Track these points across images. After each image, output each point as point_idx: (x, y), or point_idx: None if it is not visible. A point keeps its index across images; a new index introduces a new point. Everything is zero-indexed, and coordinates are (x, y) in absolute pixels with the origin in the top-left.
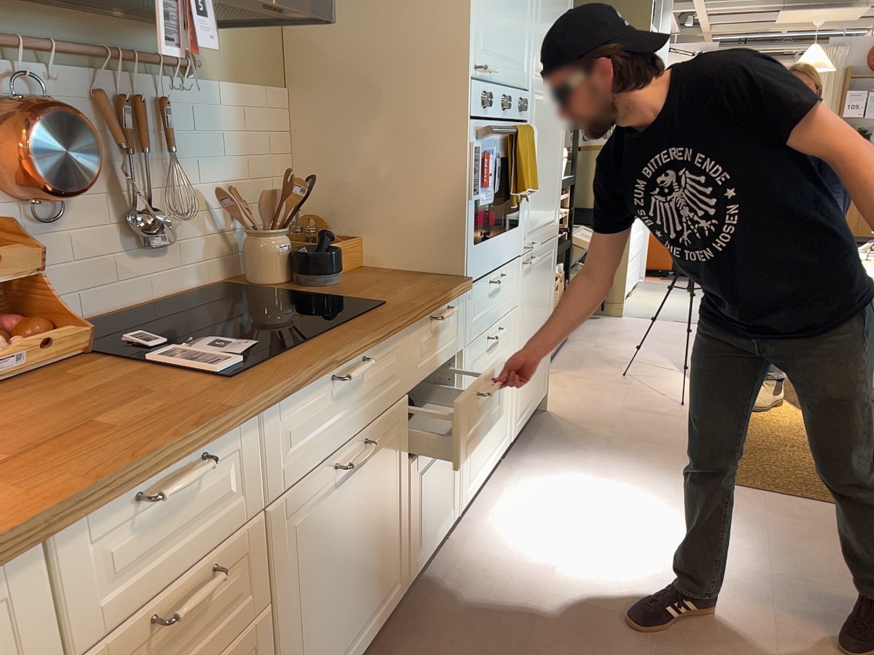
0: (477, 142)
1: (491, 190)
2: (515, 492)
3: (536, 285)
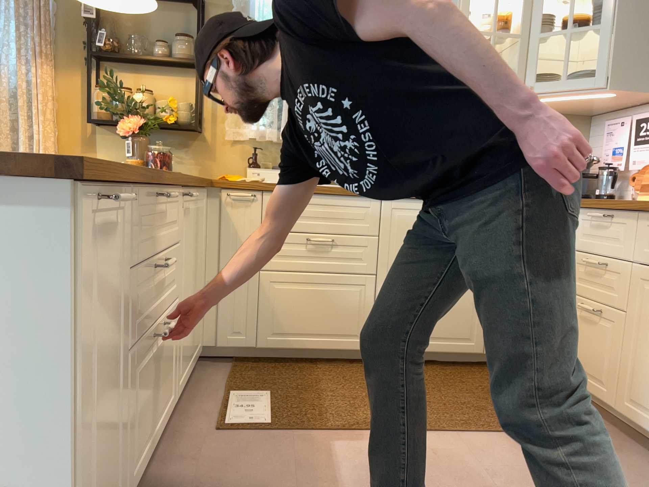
0: None
1: None
2: None
3: None
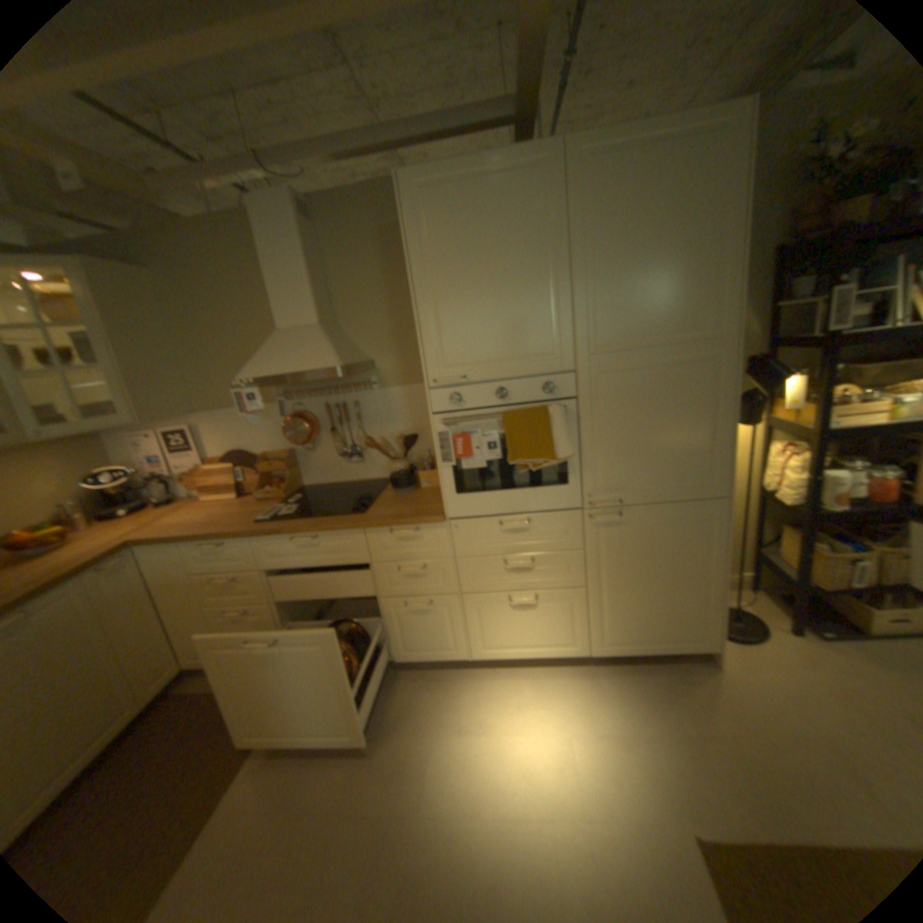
0: (446, 428)
1: (478, 459)
2: (550, 689)
3: (641, 540)
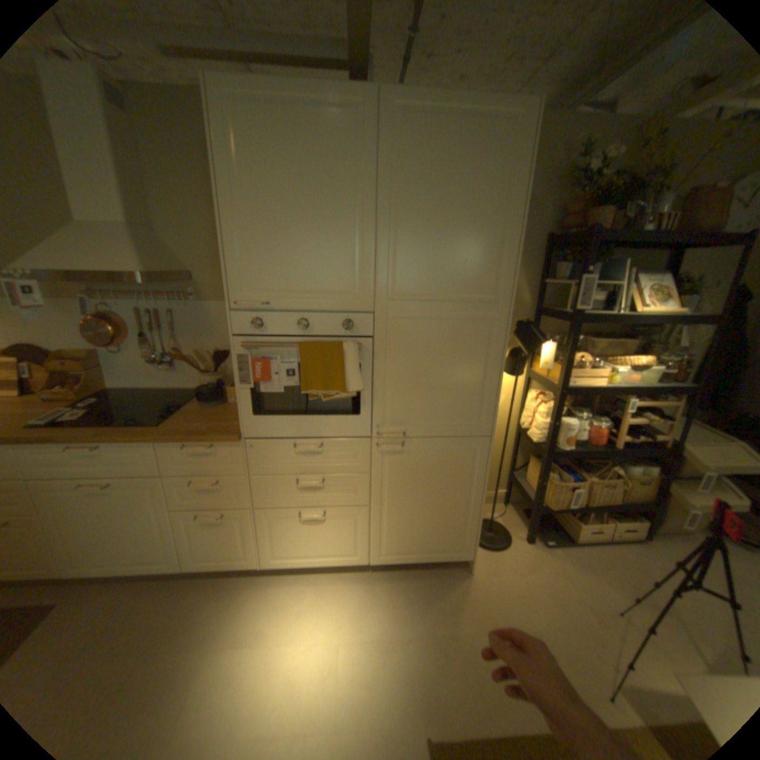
0: (245, 351)
1: (275, 384)
2: (329, 594)
3: (418, 468)
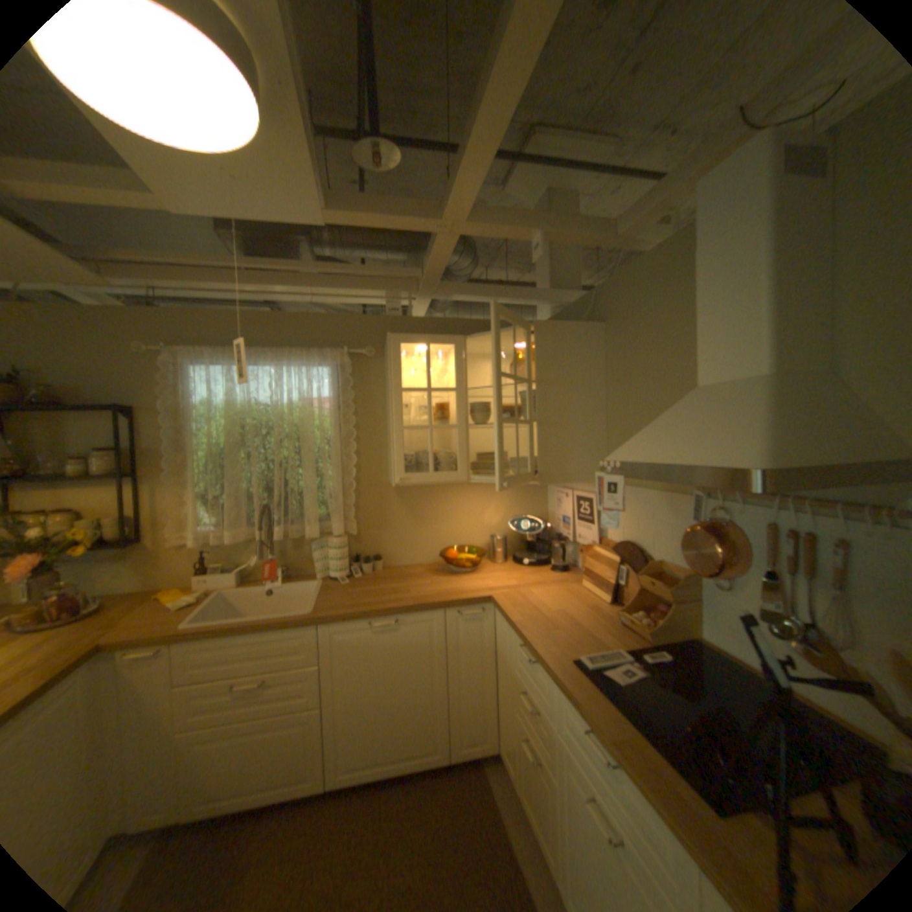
0: None
1: None
2: None
3: None
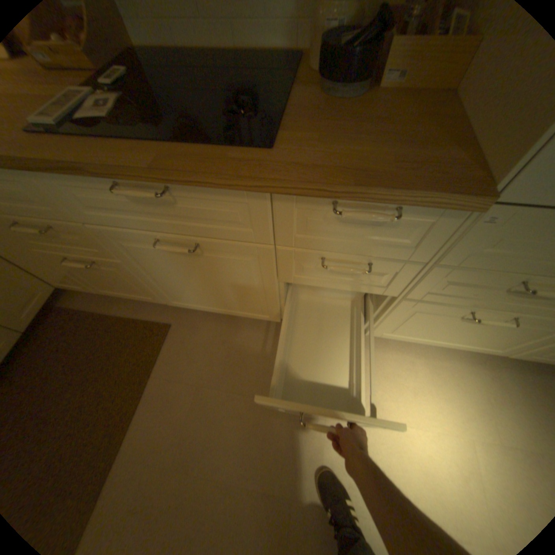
0: None
1: None
2: (446, 372)
3: None
